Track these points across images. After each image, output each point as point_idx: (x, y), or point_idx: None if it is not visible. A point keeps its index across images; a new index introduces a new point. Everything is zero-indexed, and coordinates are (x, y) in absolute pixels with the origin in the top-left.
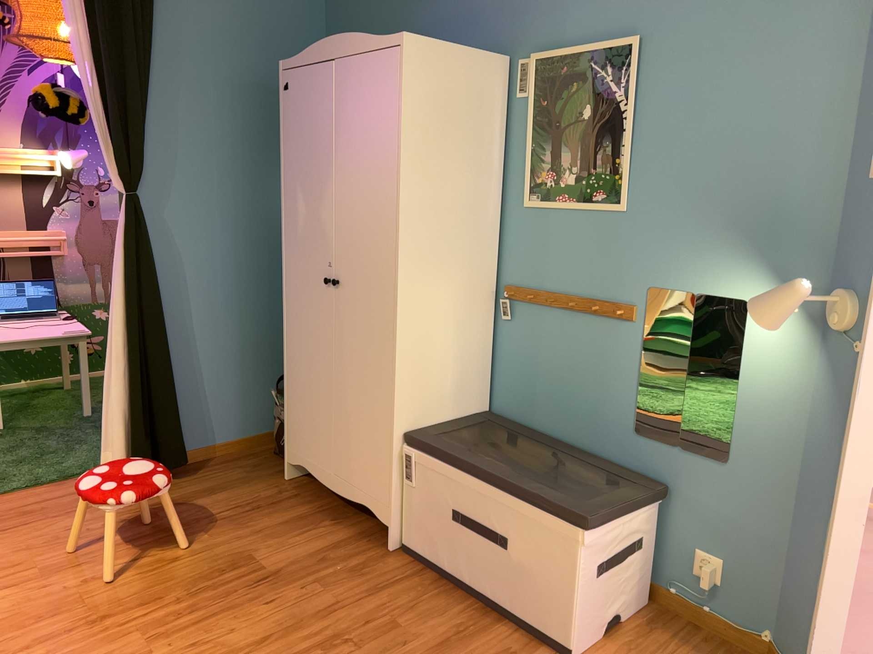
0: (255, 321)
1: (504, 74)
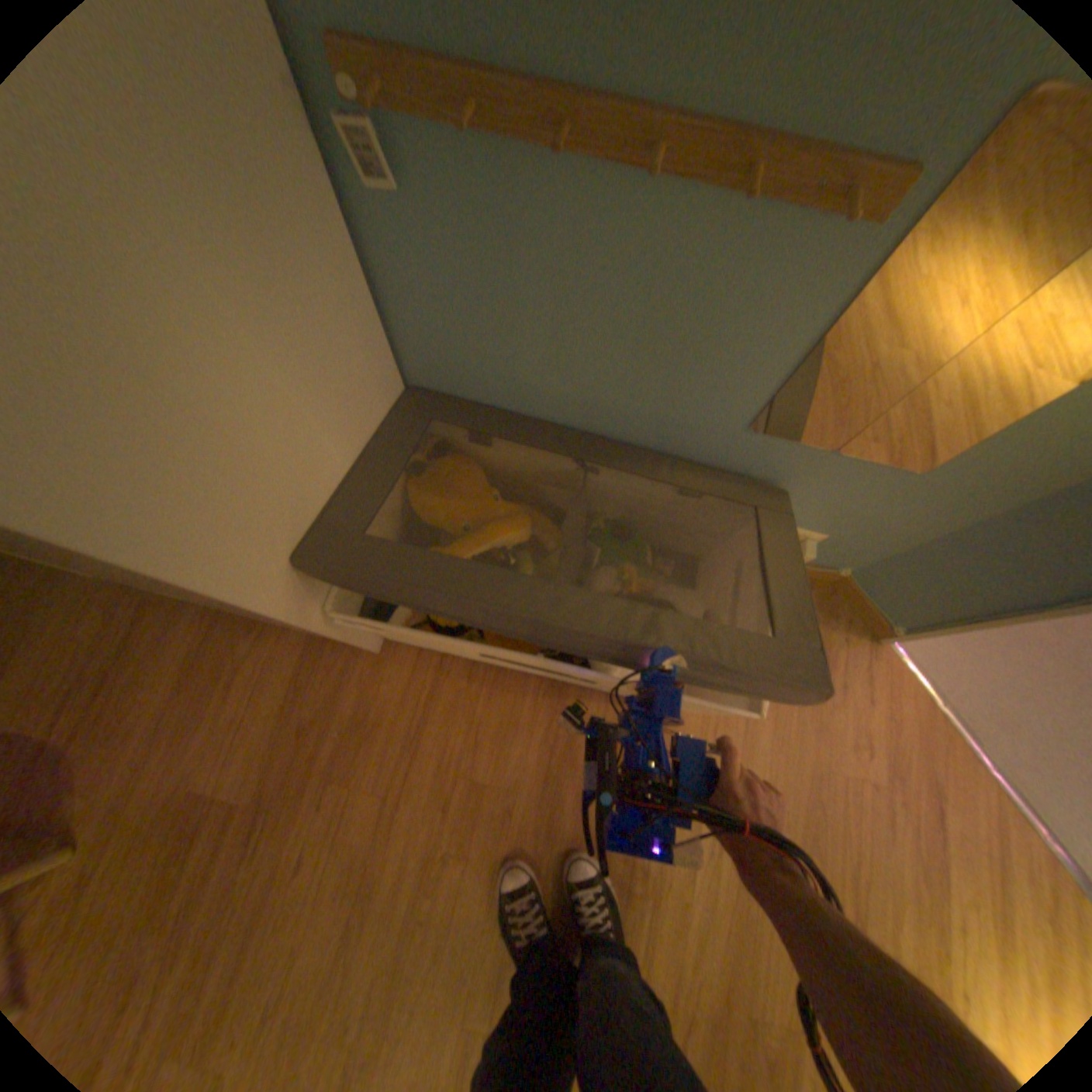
0: None
1: None
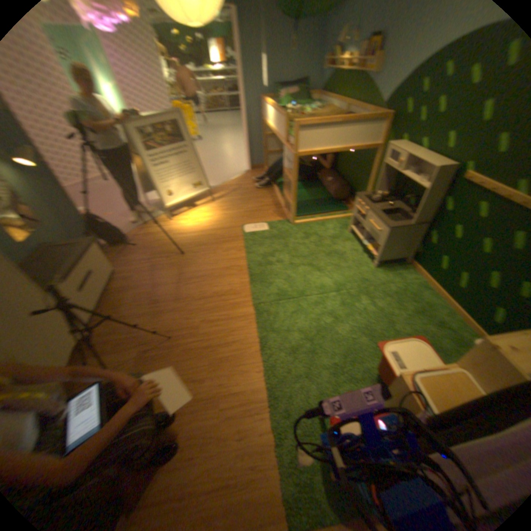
0: None
1: None
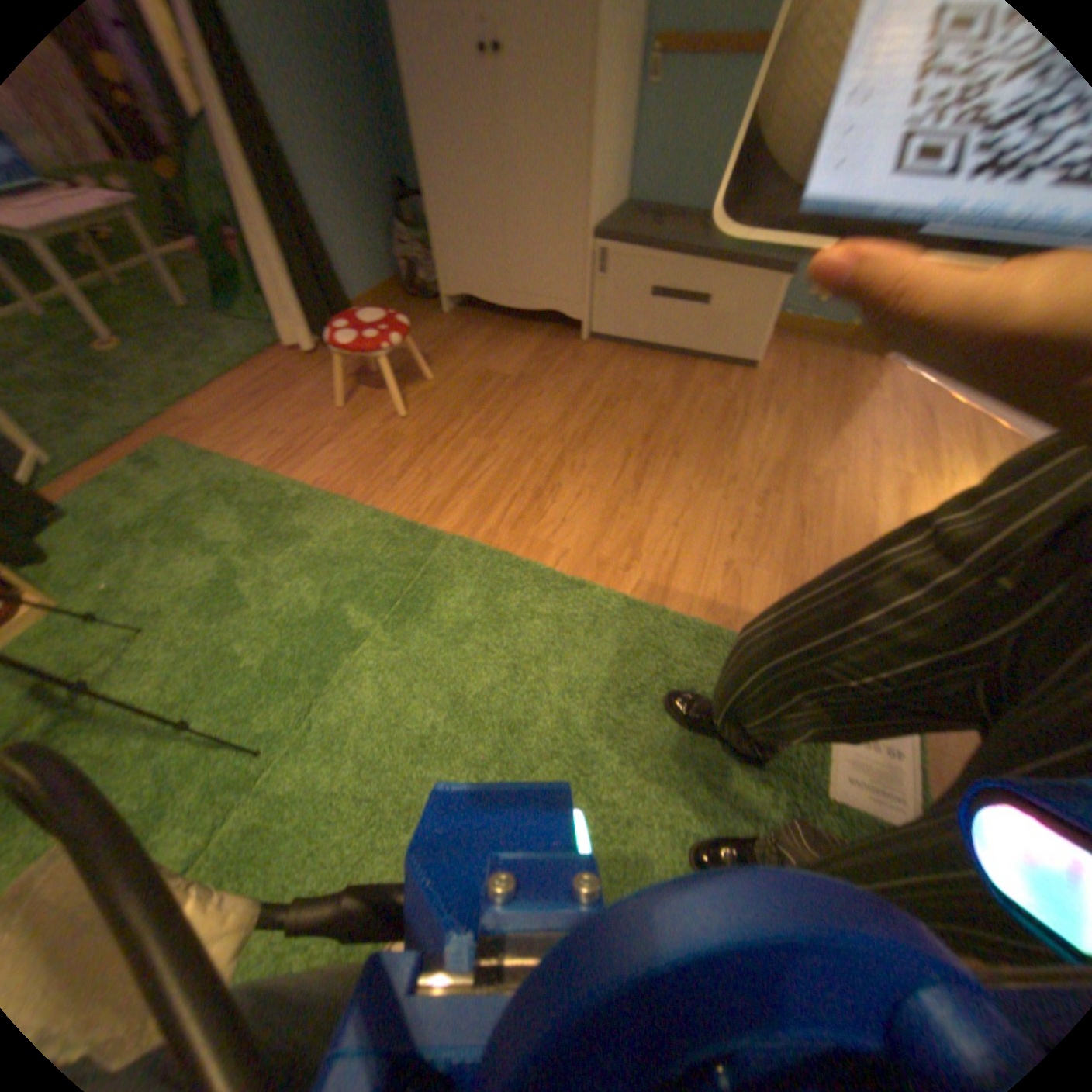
0: (346, 141)
1: None
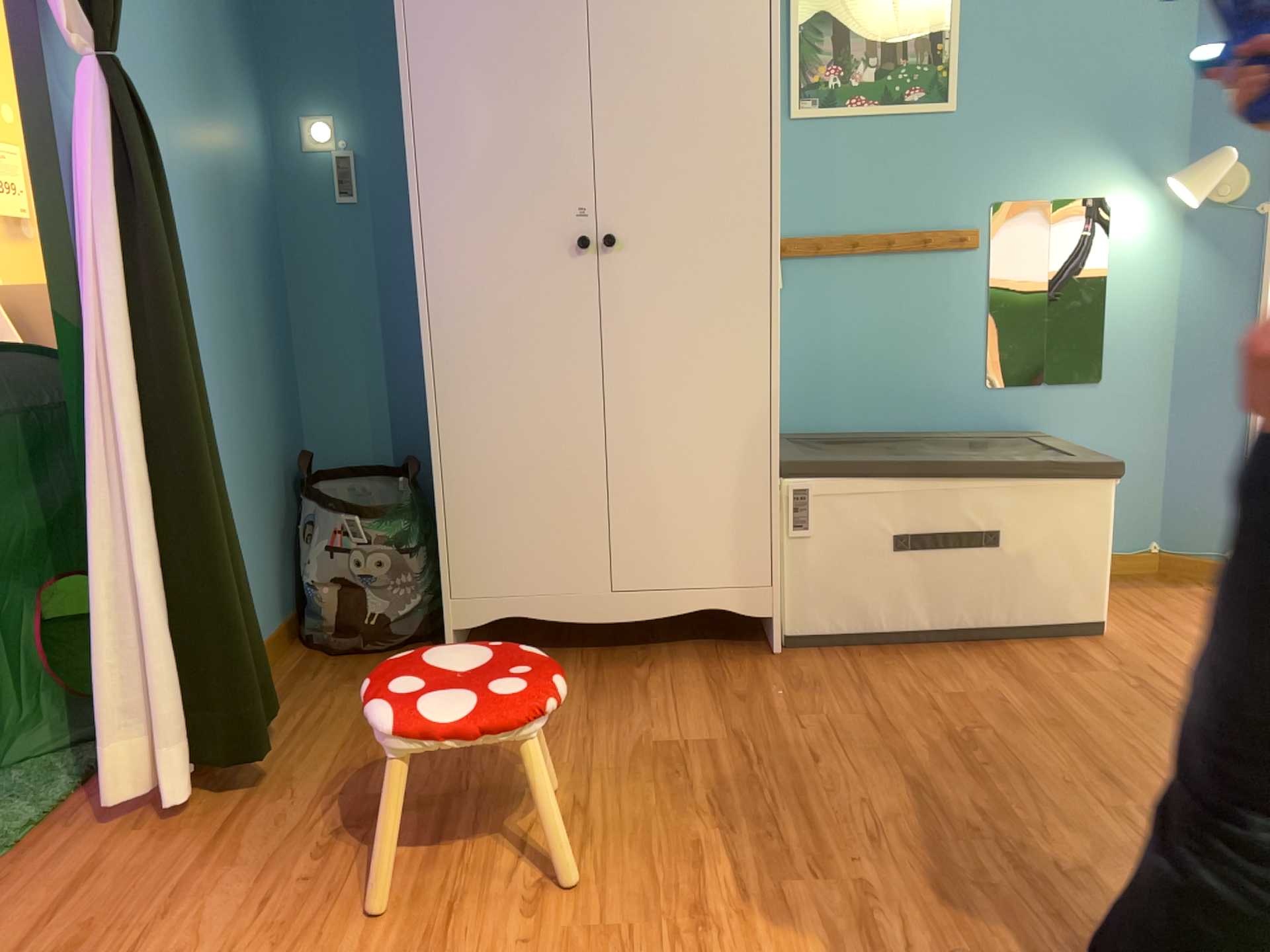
0: (240, 395)
1: None
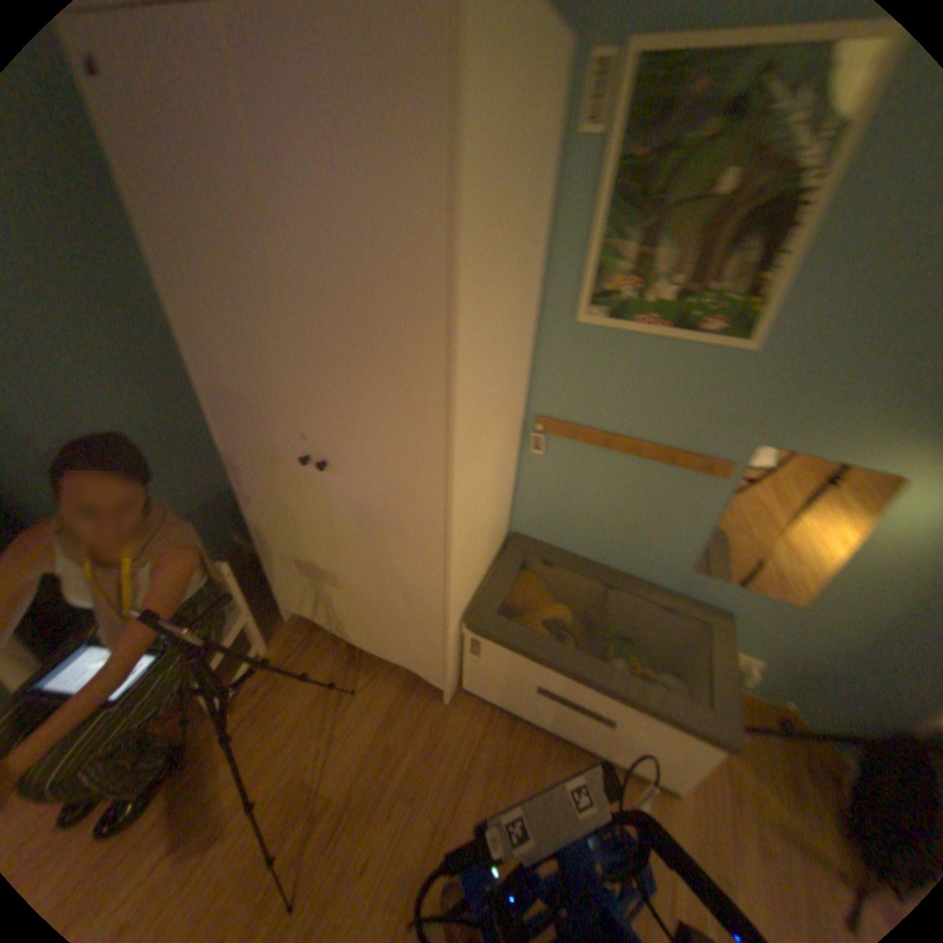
0: (179, 455)
1: (568, 84)
